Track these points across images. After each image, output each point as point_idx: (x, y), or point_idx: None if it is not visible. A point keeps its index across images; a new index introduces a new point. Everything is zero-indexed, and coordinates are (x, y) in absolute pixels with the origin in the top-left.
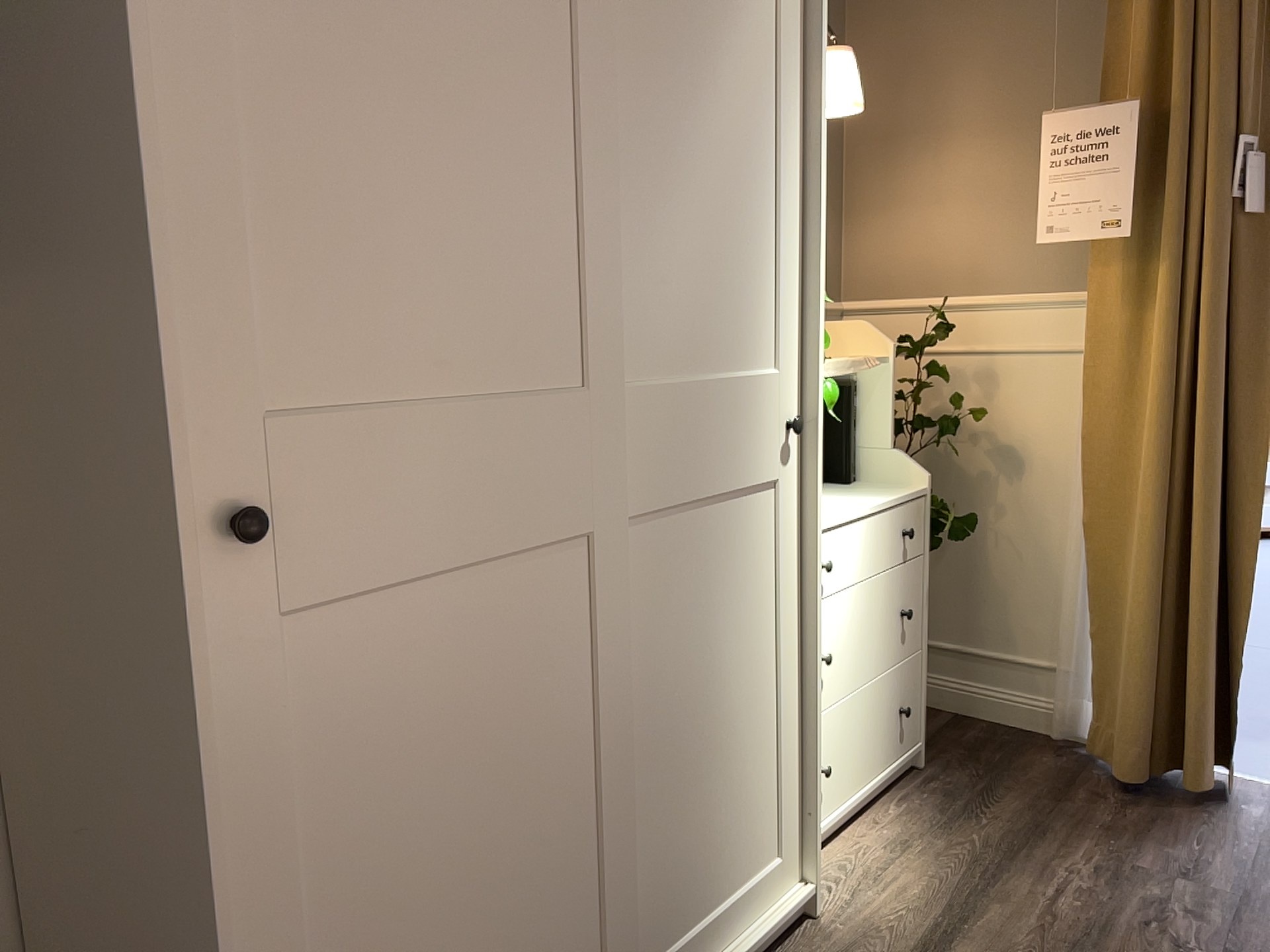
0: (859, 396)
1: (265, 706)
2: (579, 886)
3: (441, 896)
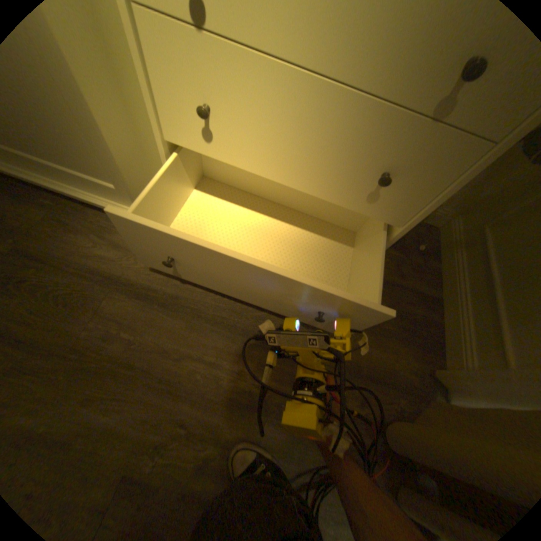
0: None
1: None
2: None
3: None
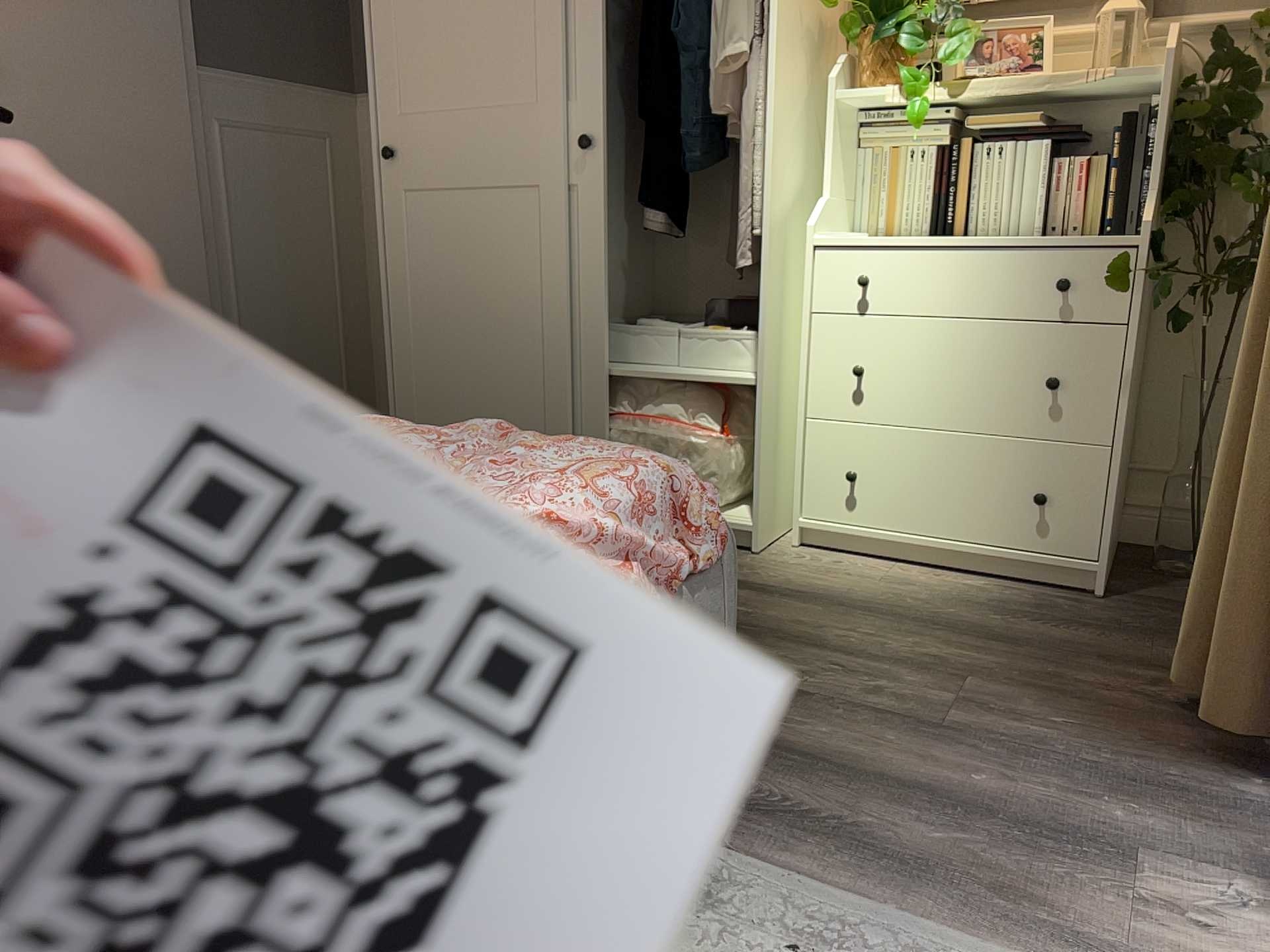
0: (1153, 124)
1: (400, 225)
2: (532, 378)
3: (463, 336)
